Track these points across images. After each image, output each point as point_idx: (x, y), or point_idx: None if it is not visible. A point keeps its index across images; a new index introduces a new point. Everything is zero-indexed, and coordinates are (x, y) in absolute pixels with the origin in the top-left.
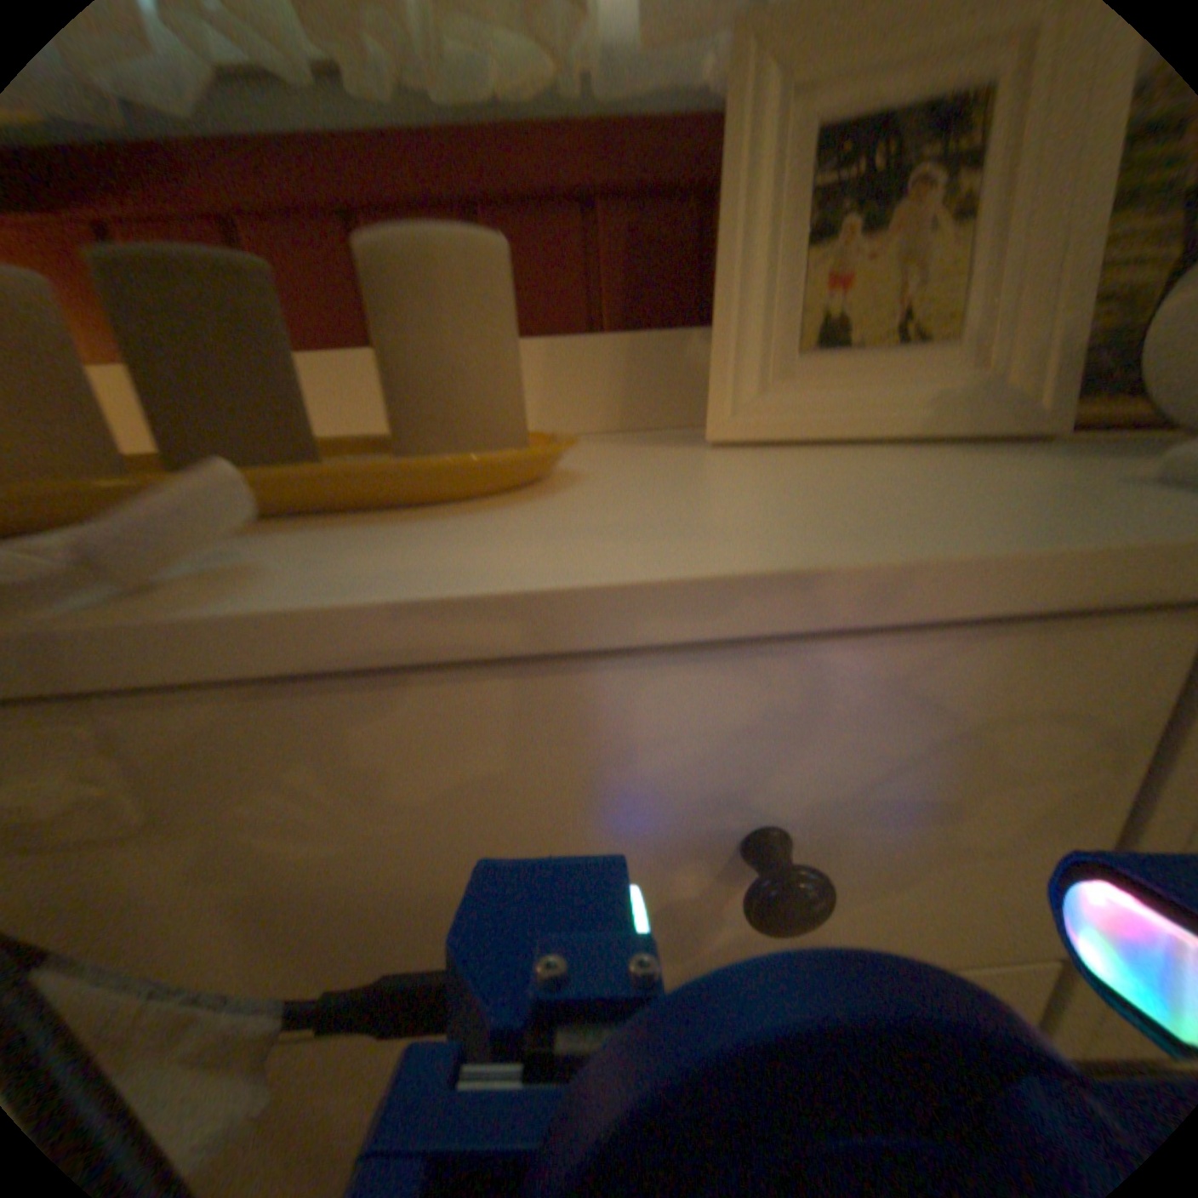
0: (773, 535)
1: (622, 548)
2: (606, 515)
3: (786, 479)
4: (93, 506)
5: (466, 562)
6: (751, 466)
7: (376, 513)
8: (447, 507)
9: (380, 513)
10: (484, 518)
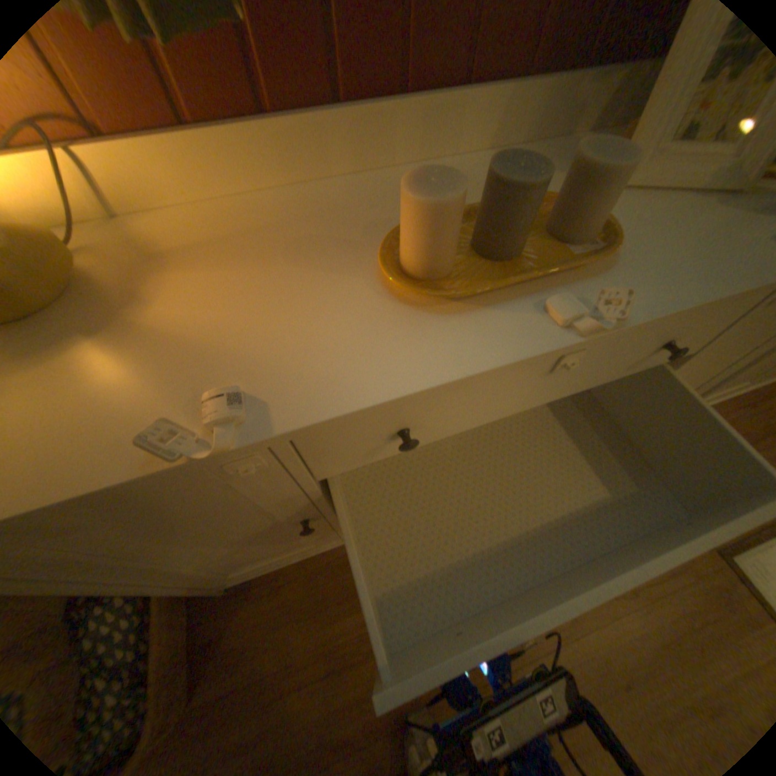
0: (703, 275)
1: (673, 285)
2: (643, 261)
3: (670, 224)
4: (512, 283)
5: (643, 296)
6: (644, 206)
7: (569, 265)
8: (588, 259)
9: (577, 267)
10: (615, 268)
